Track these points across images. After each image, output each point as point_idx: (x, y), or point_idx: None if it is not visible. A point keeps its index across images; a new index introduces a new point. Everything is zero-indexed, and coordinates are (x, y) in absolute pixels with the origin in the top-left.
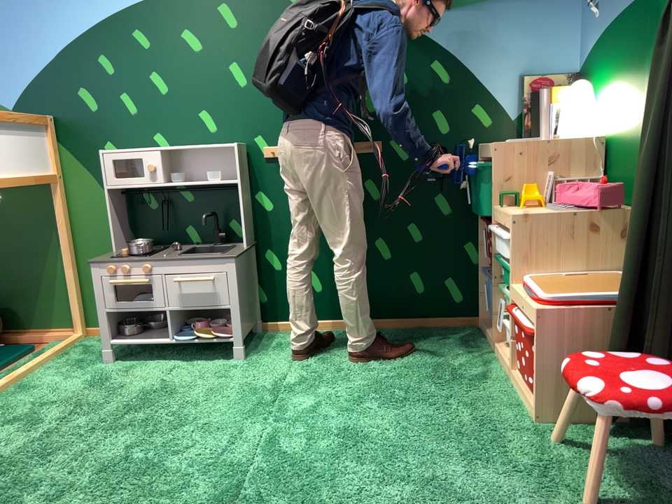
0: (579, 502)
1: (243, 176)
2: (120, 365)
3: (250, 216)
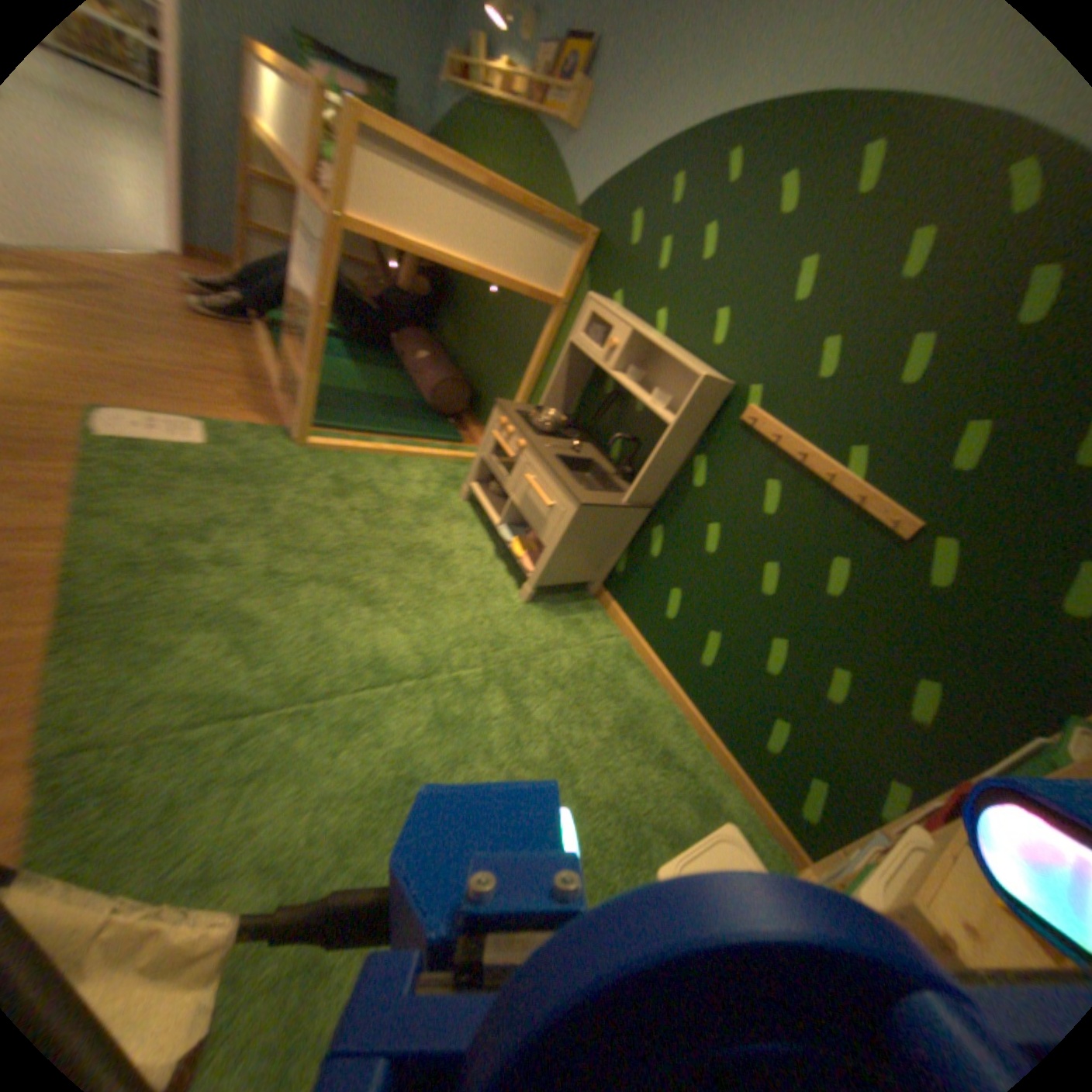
0: None
1: (698, 425)
2: (465, 509)
3: (675, 476)
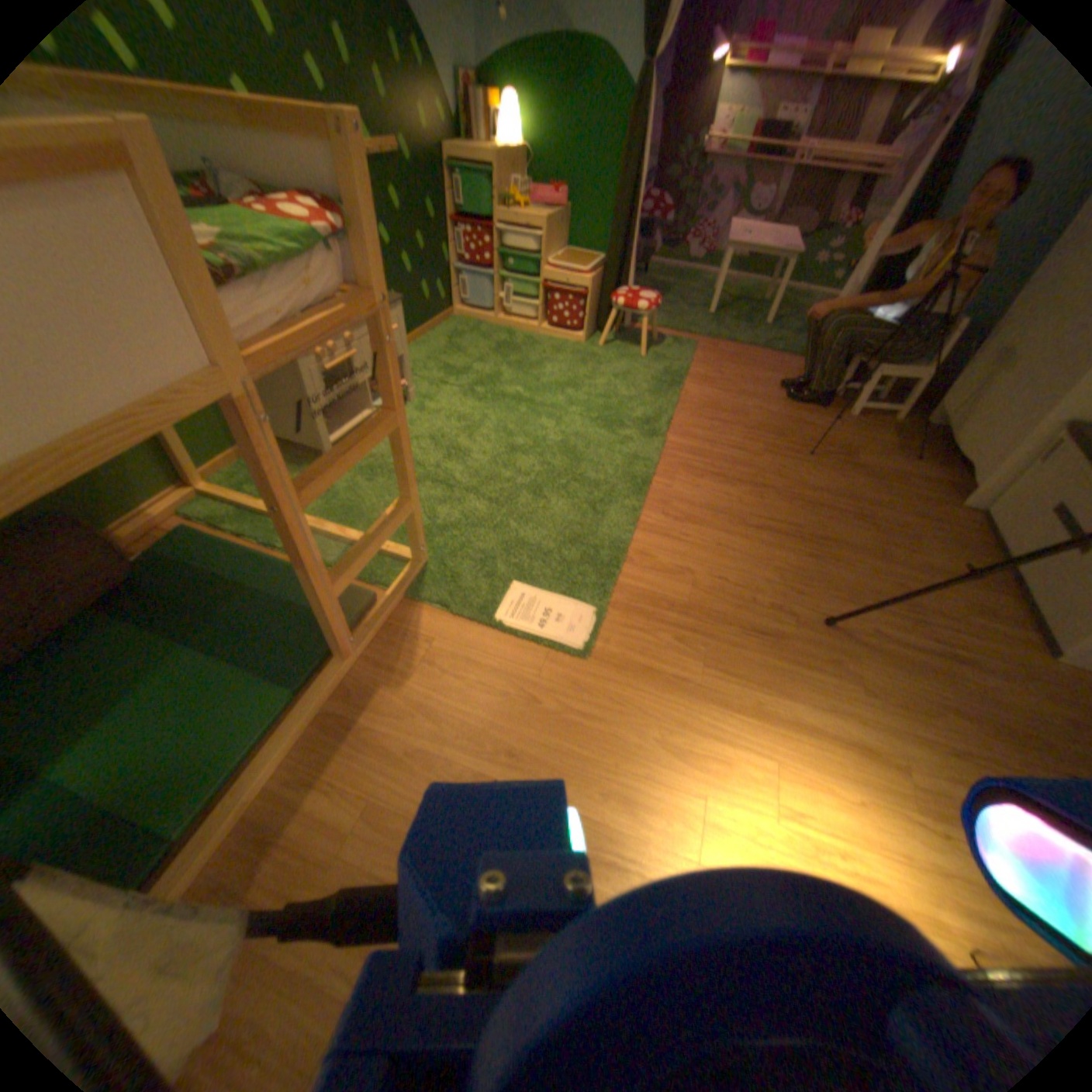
0: (634, 356)
1: None
2: None
3: None
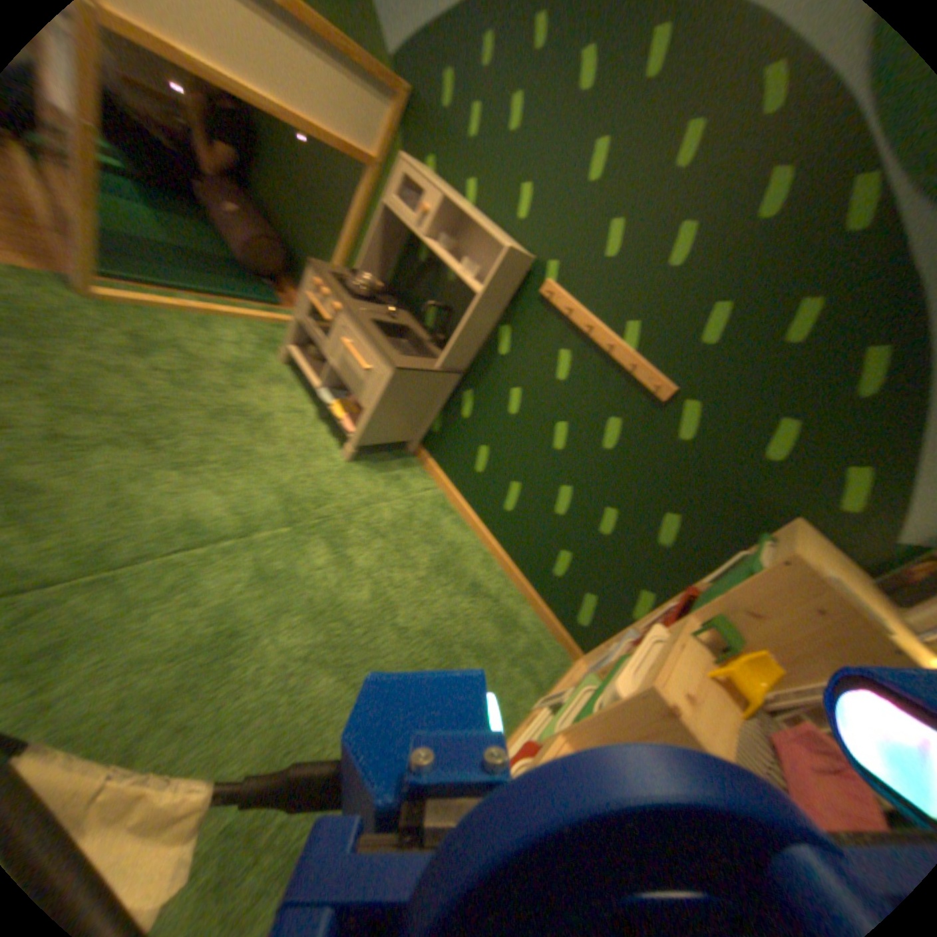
0: None
1: (503, 296)
2: (286, 372)
3: (484, 345)
